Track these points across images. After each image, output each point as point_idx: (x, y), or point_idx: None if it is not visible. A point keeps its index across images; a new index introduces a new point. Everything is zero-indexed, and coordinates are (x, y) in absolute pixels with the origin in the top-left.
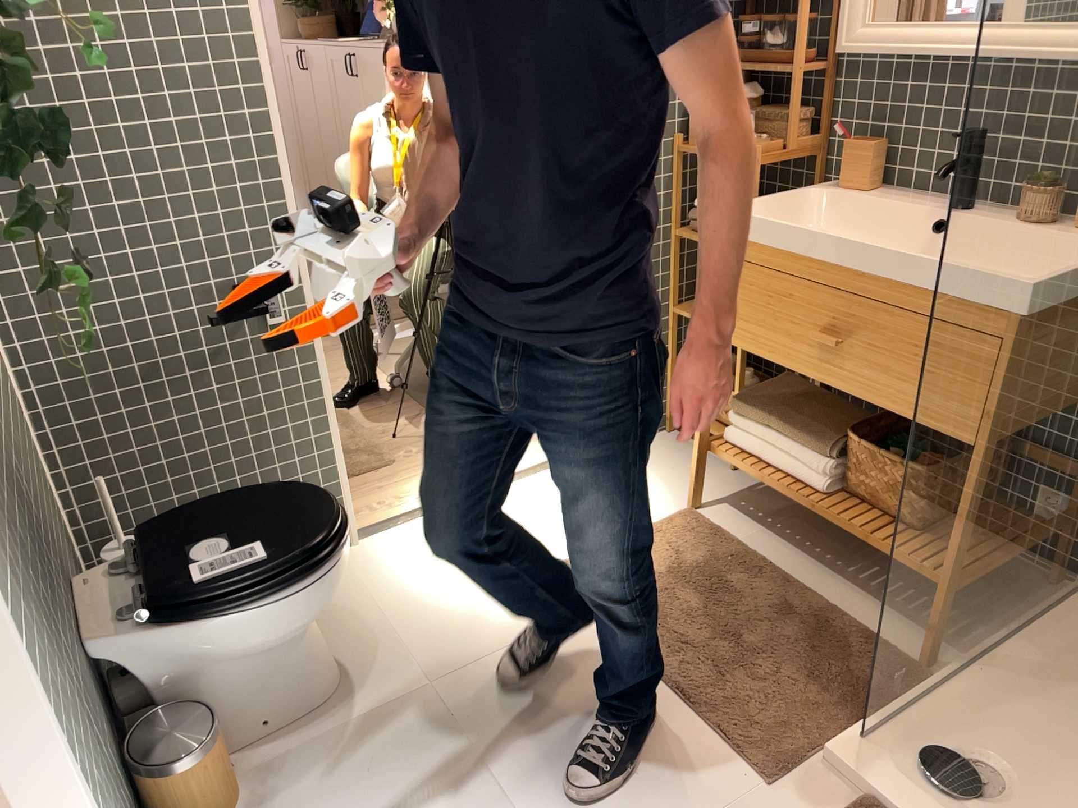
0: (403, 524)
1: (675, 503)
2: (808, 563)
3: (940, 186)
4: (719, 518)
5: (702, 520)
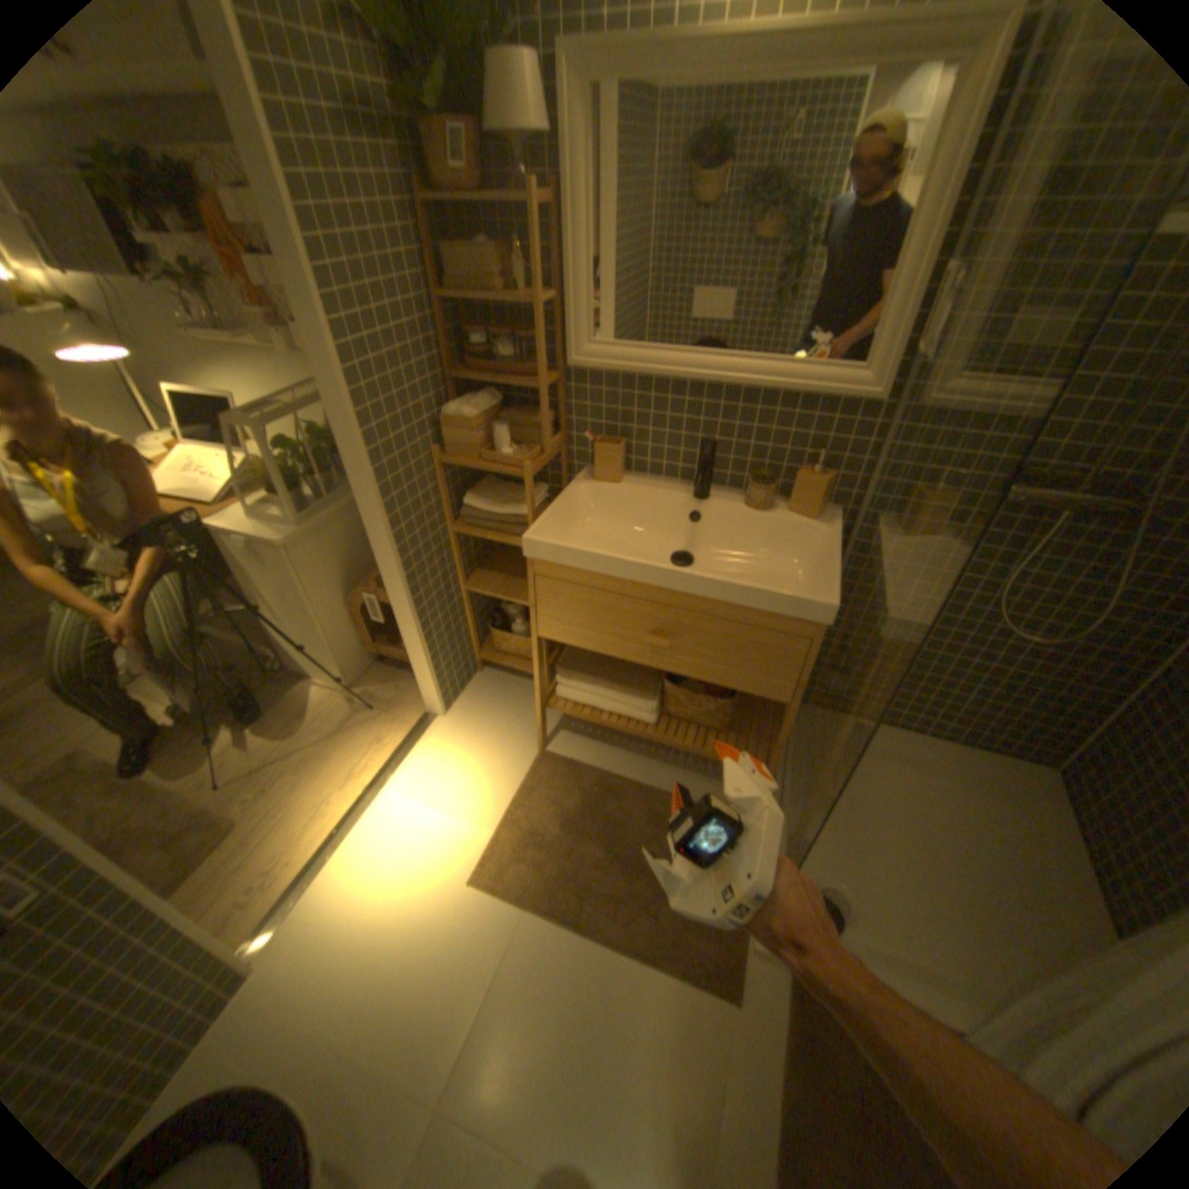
0: (292, 909)
1: (528, 752)
2: (646, 766)
3: (671, 471)
4: (566, 751)
5: (556, 760)
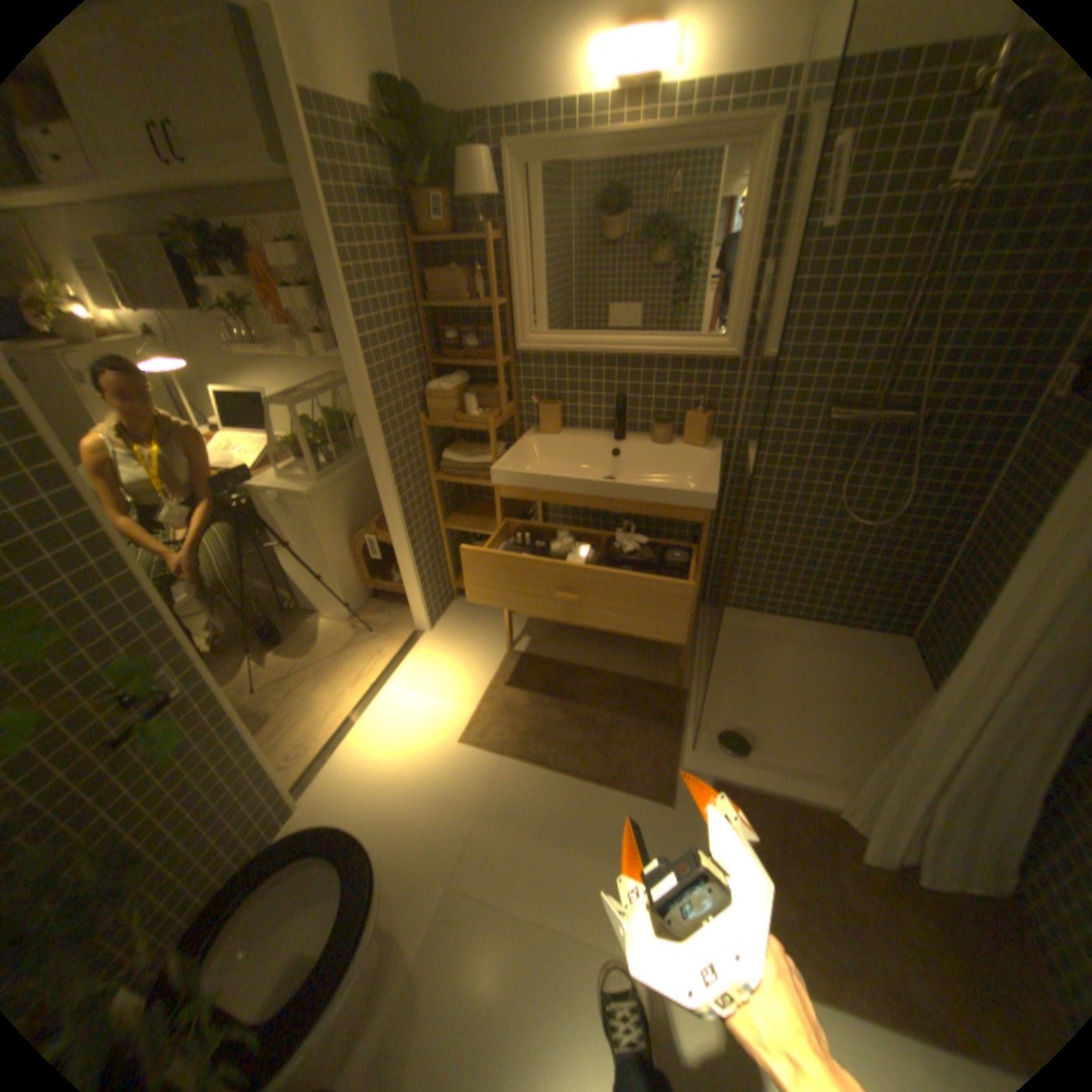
0: (322, 767)
1: (498, 651)
2: (592, 656)
3: (596, 424)
4: (529, 649)
5: (521, 655)
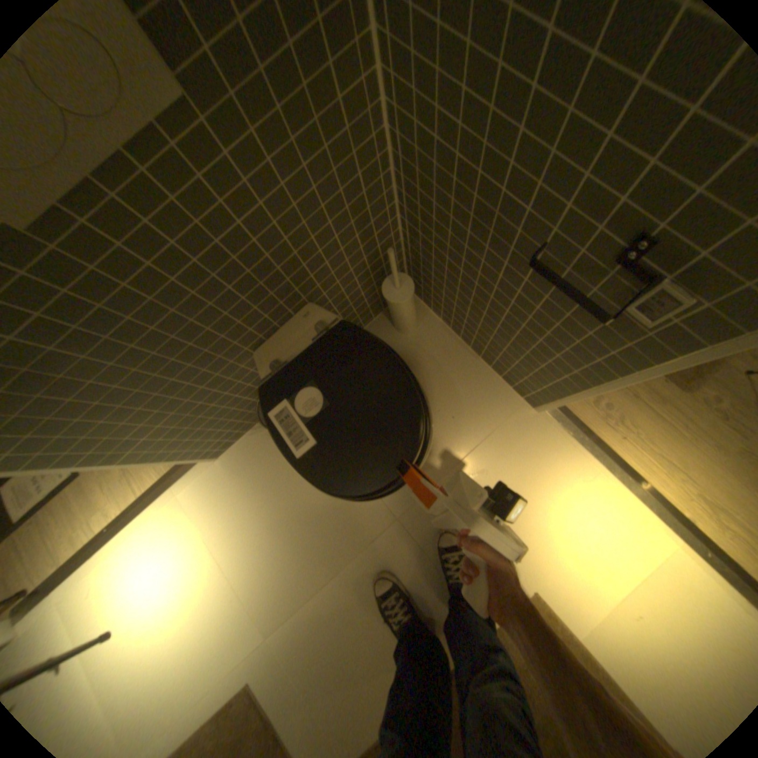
0: (577, 444)
1: None
2: None
3: None
4: None
5: None
